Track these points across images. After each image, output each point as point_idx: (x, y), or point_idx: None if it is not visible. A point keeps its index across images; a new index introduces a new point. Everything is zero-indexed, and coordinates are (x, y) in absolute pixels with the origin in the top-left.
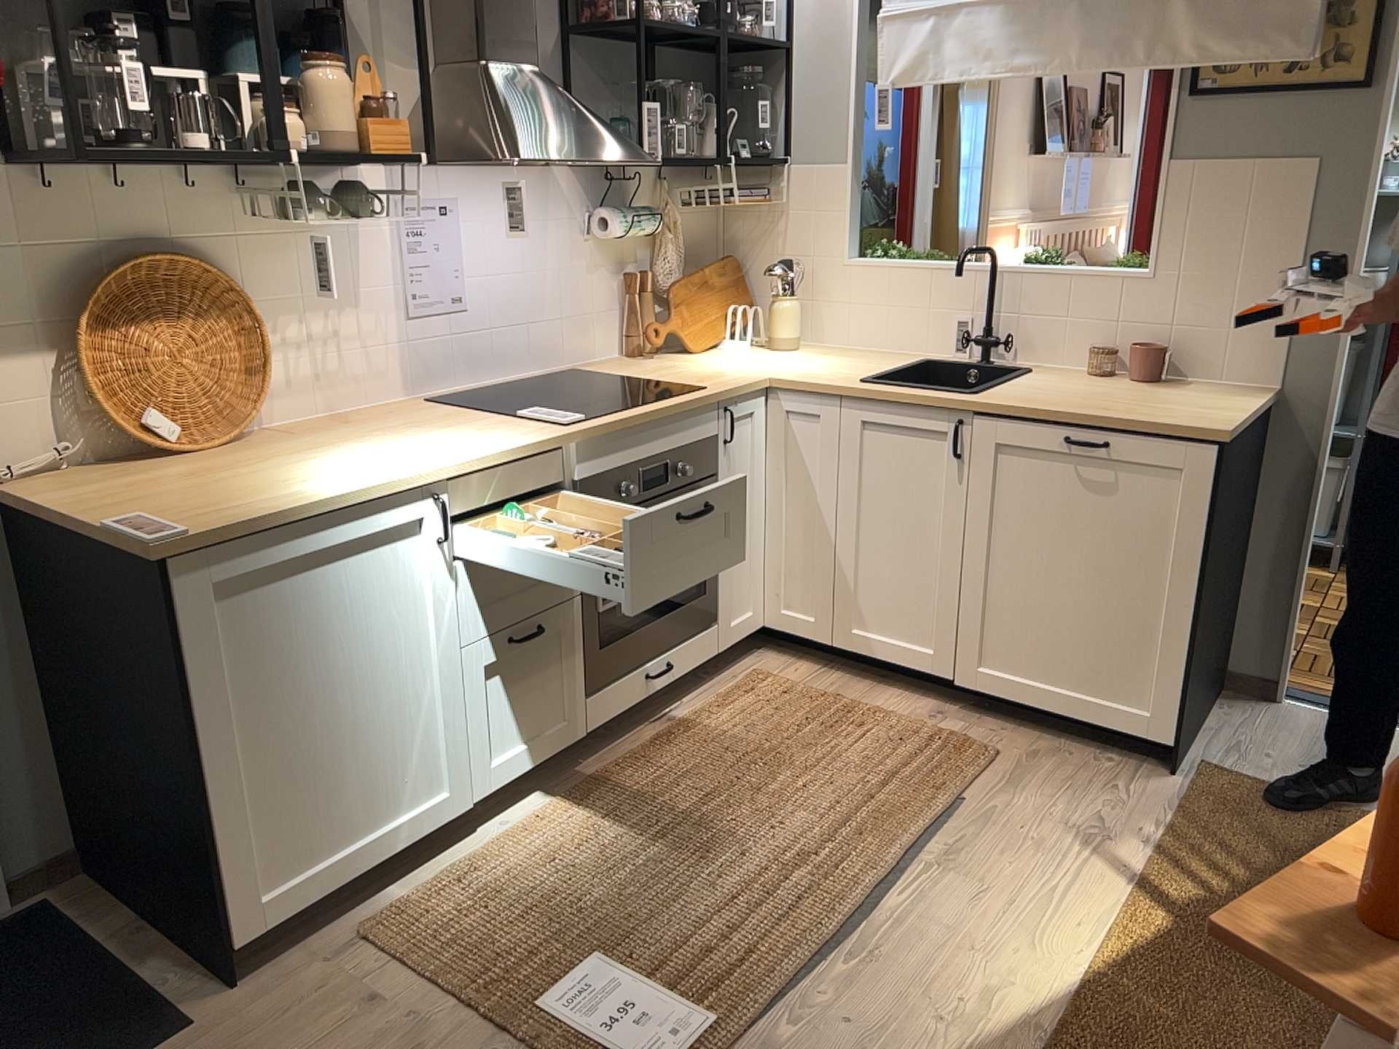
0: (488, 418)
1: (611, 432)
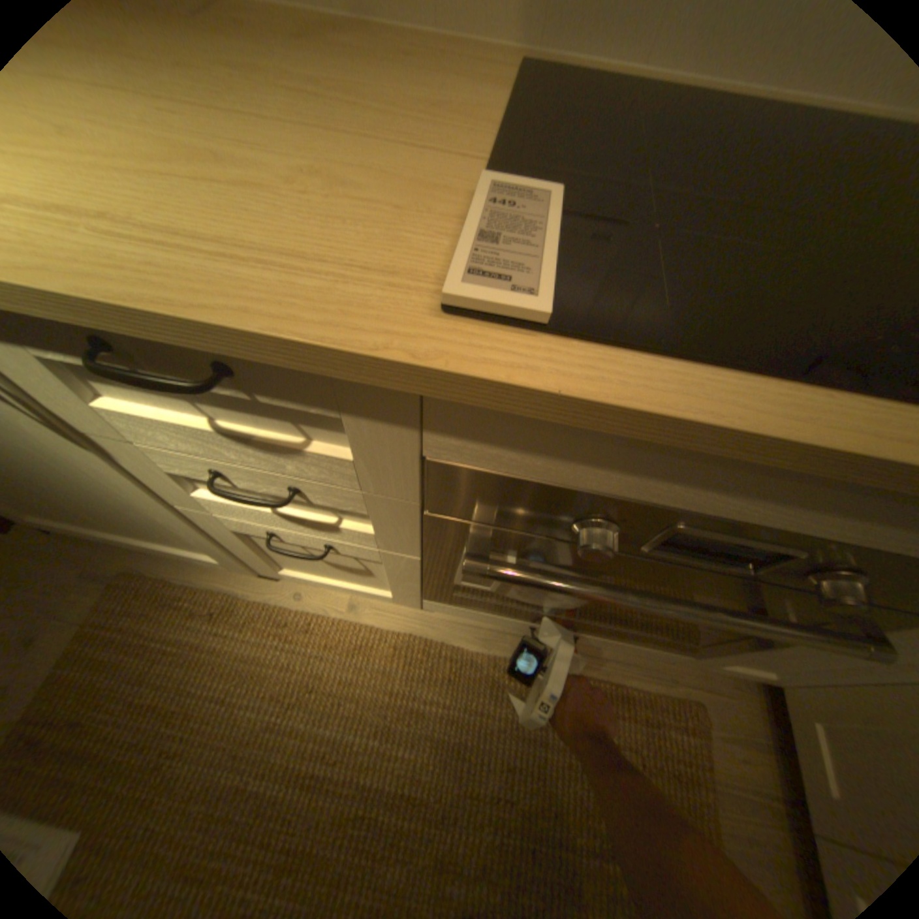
0: (459, 145)
1: (614, 421)
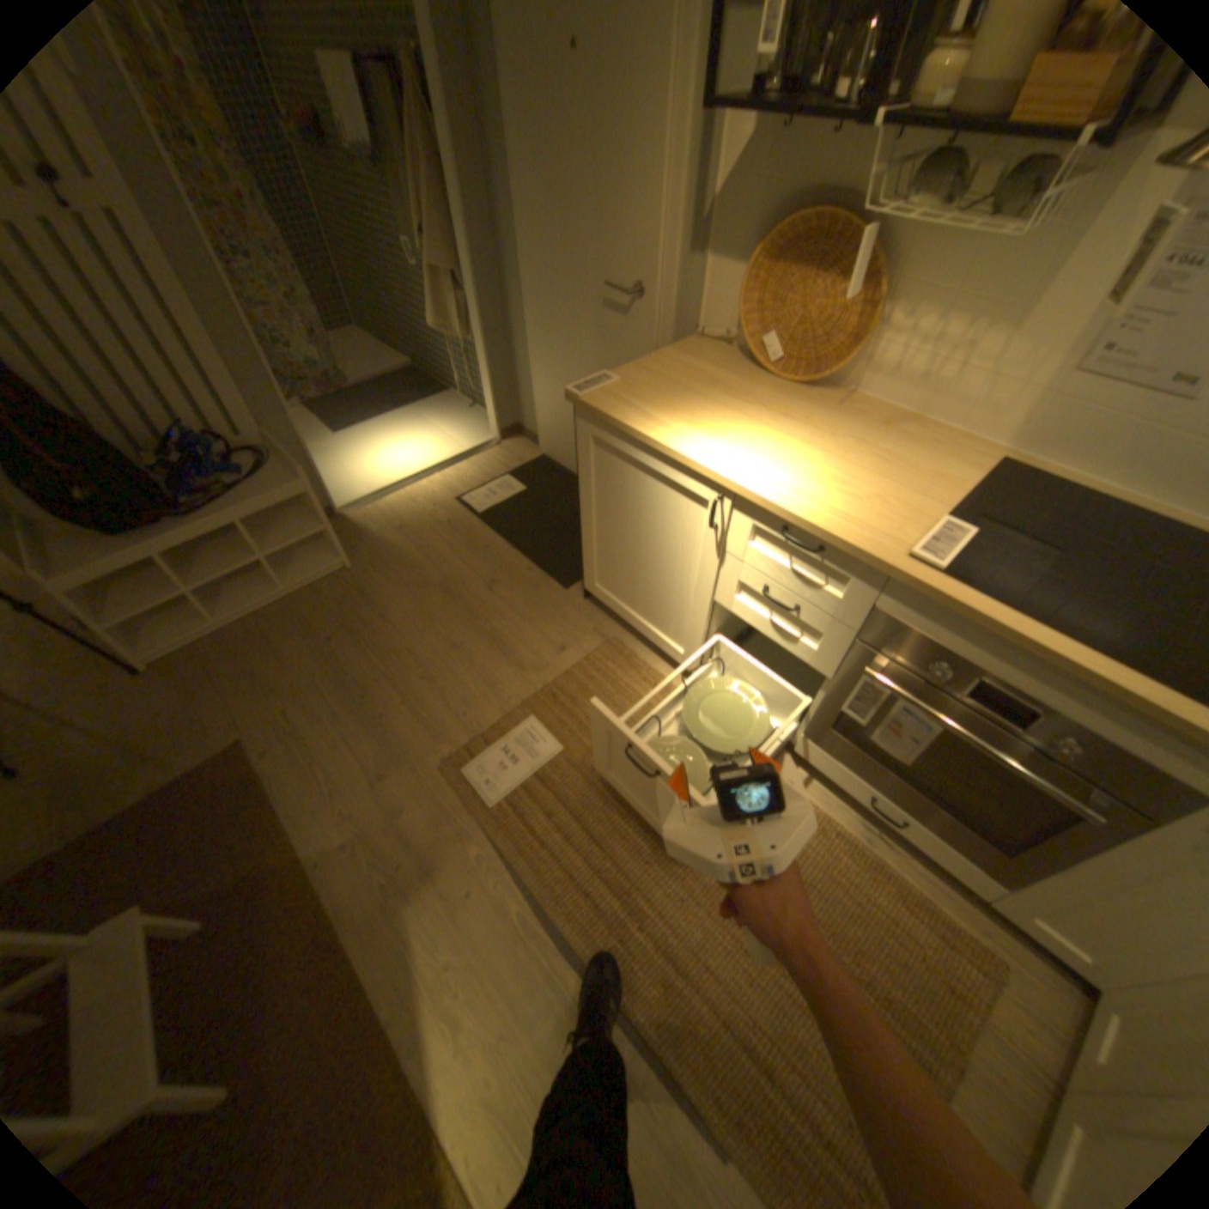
0: (940, 500)
1: (953, 608)
